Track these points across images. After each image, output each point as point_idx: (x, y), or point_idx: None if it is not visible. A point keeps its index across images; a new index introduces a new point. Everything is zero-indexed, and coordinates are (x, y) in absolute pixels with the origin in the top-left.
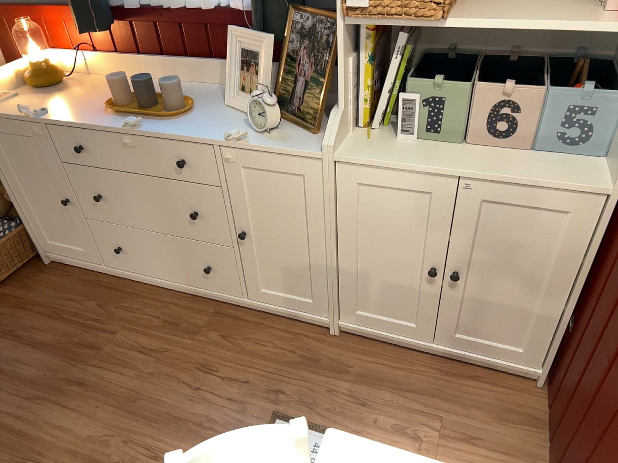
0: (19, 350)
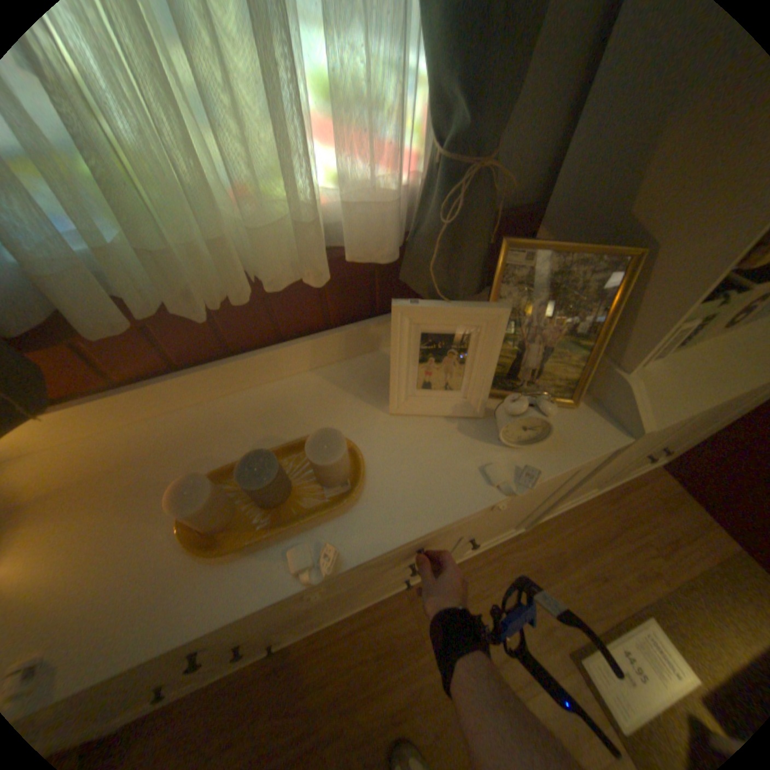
0: None
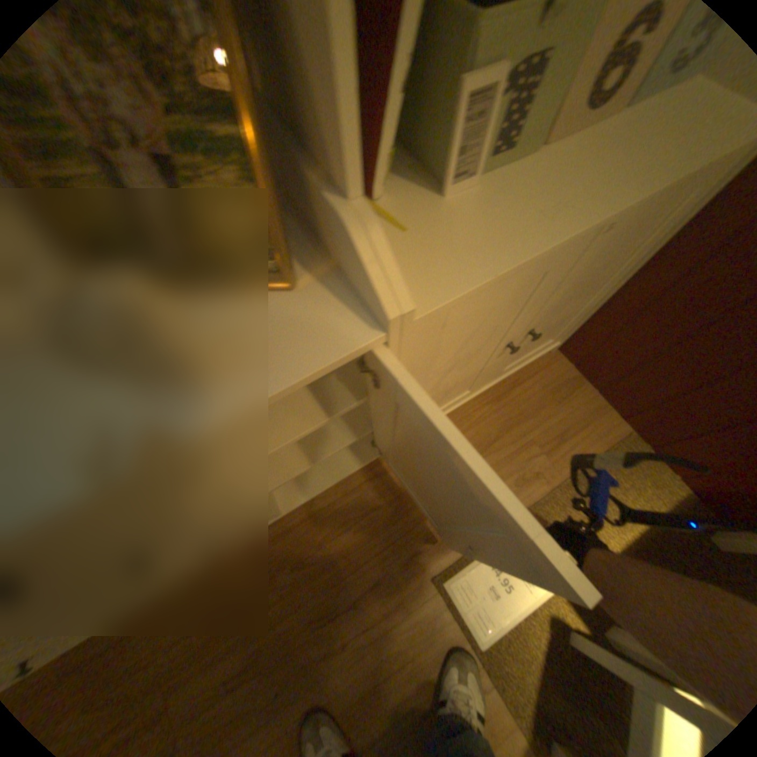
0: None
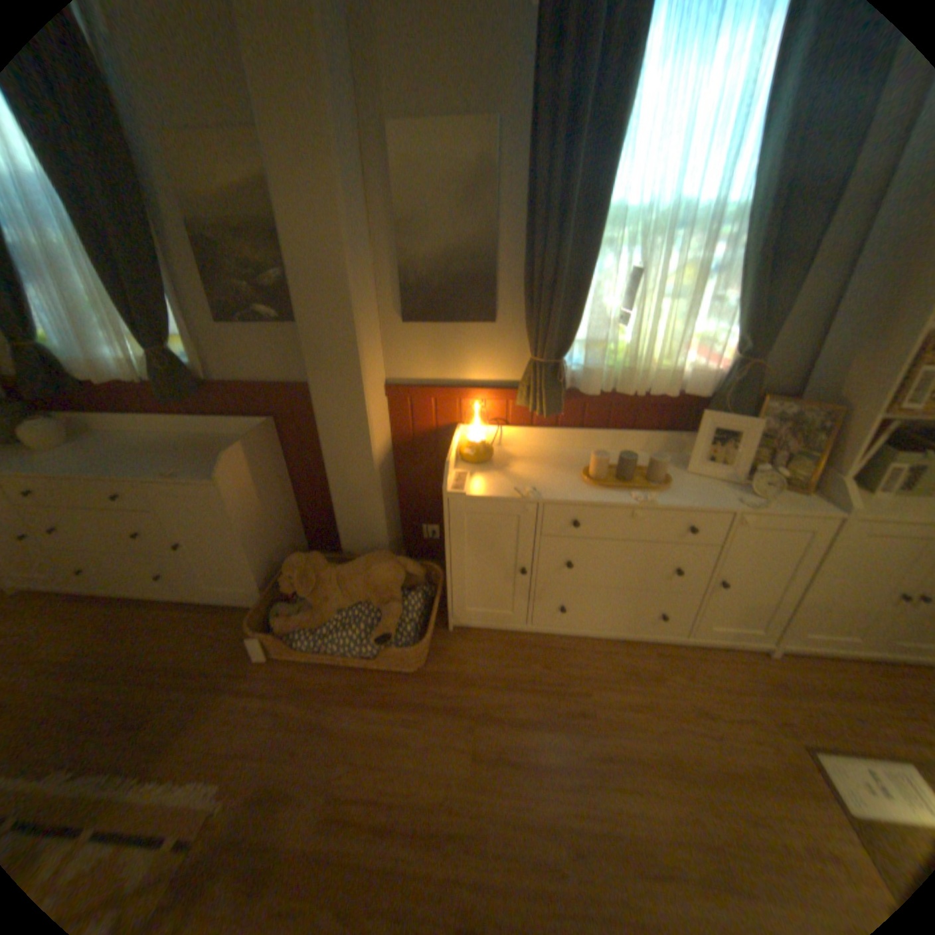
0: (509, 742)
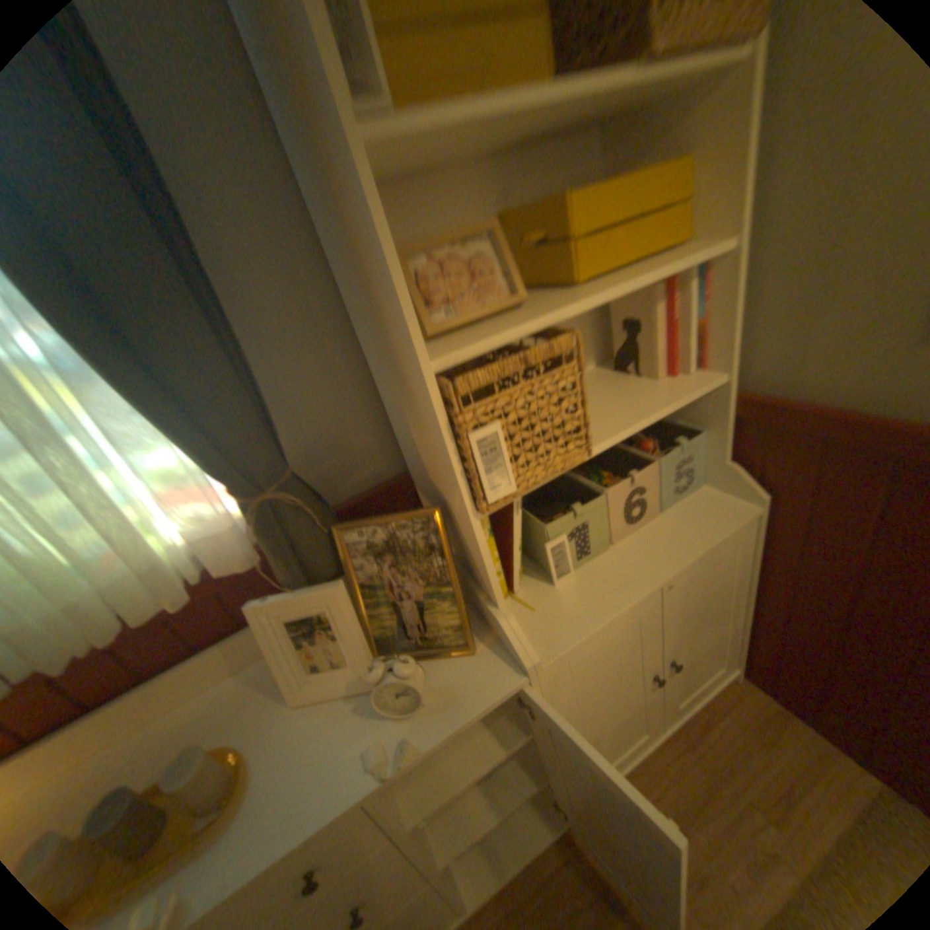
0: None
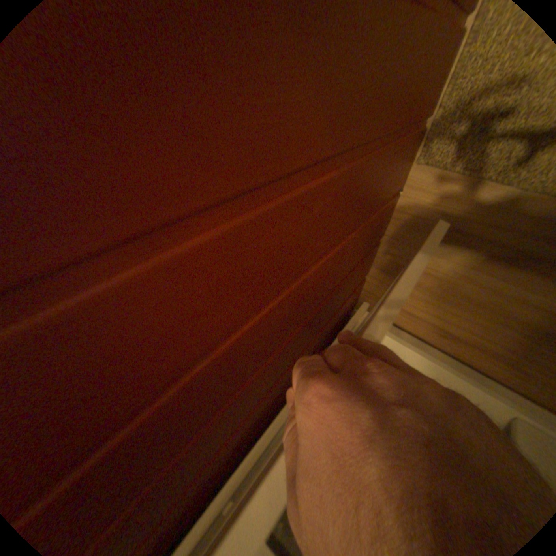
0: None
